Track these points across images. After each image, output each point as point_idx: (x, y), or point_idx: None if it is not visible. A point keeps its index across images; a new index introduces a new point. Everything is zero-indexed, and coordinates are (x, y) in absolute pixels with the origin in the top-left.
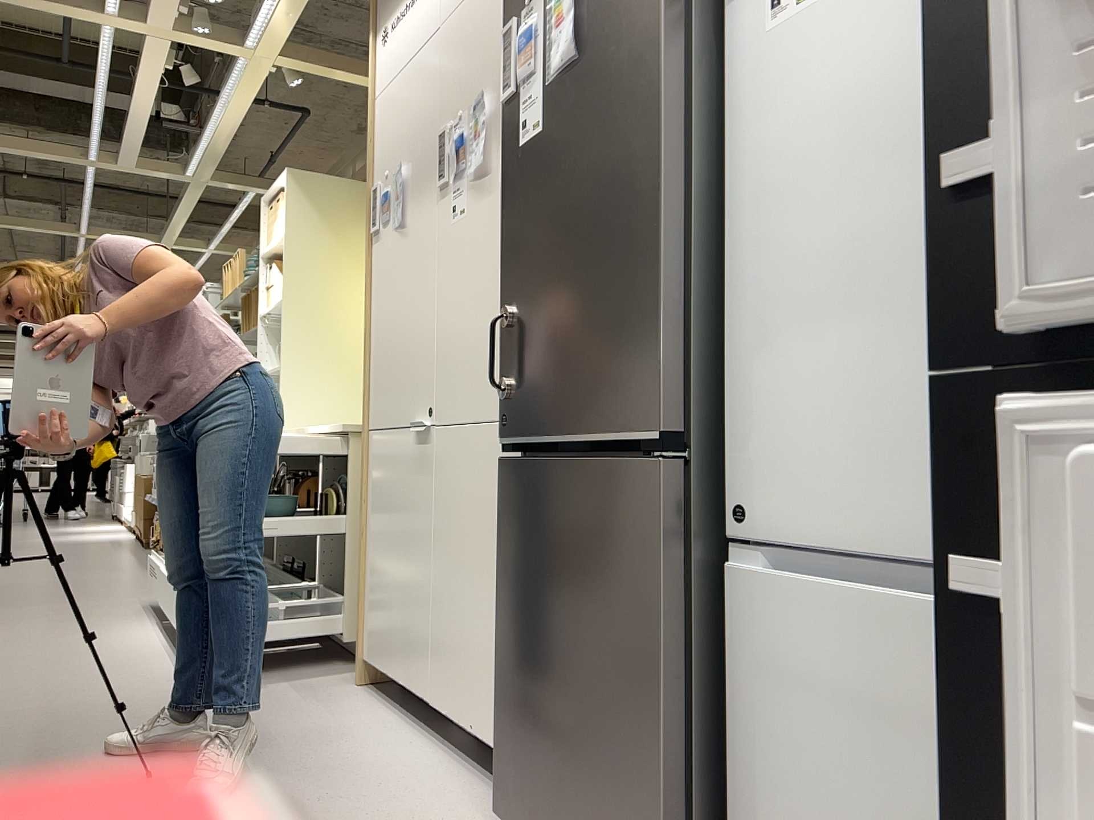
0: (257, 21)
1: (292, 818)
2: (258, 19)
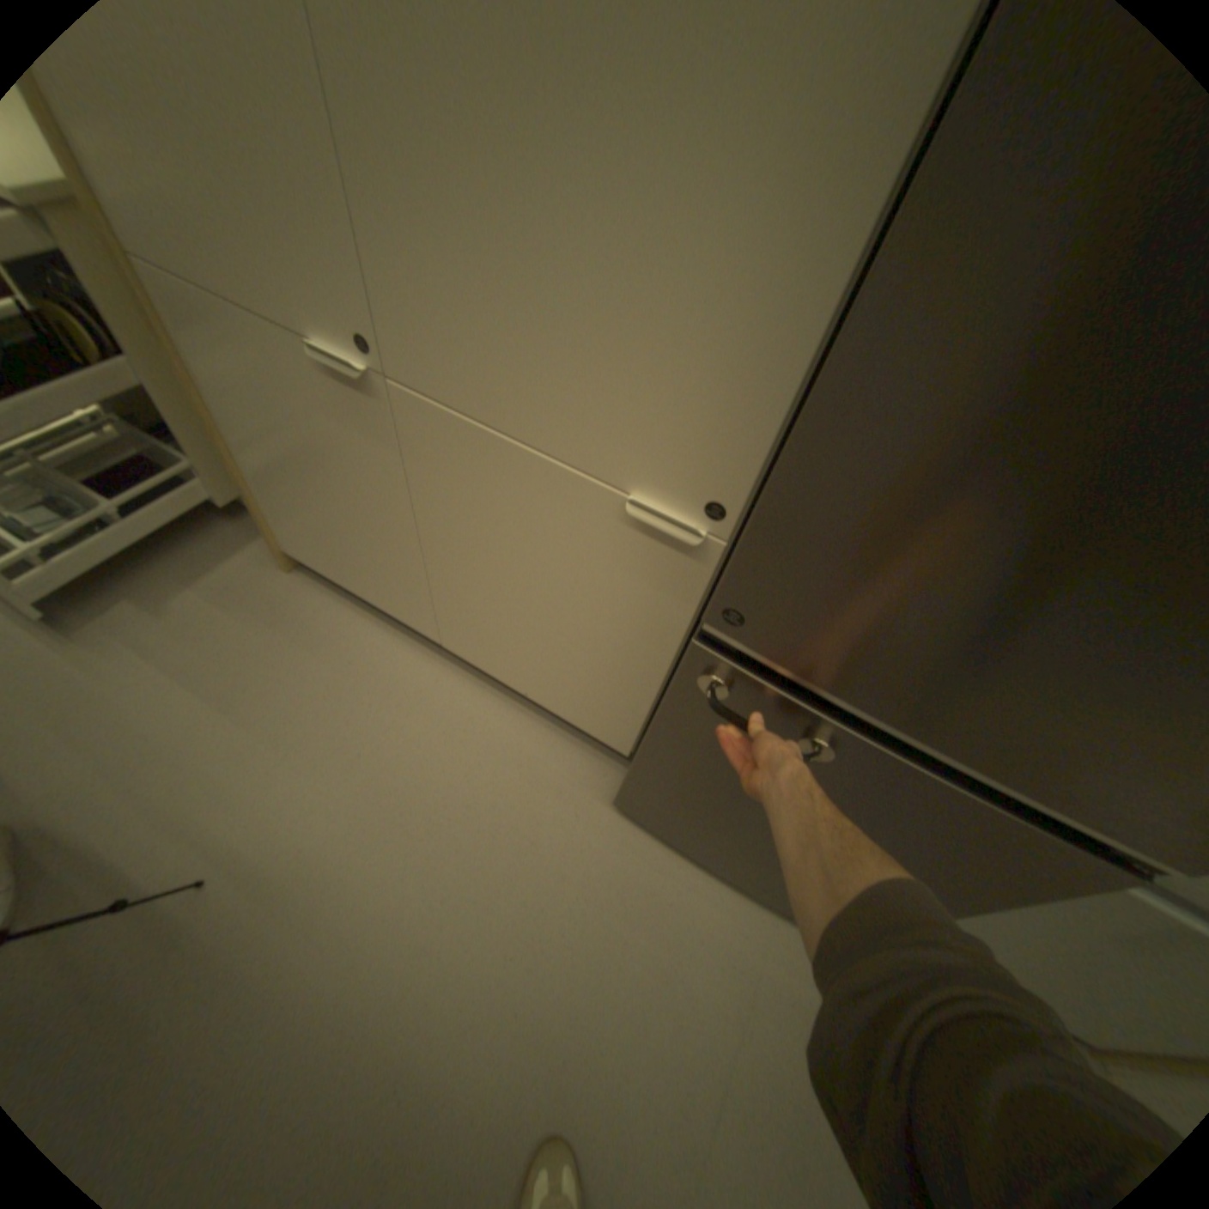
0: None
1: (423, 872)
2: None
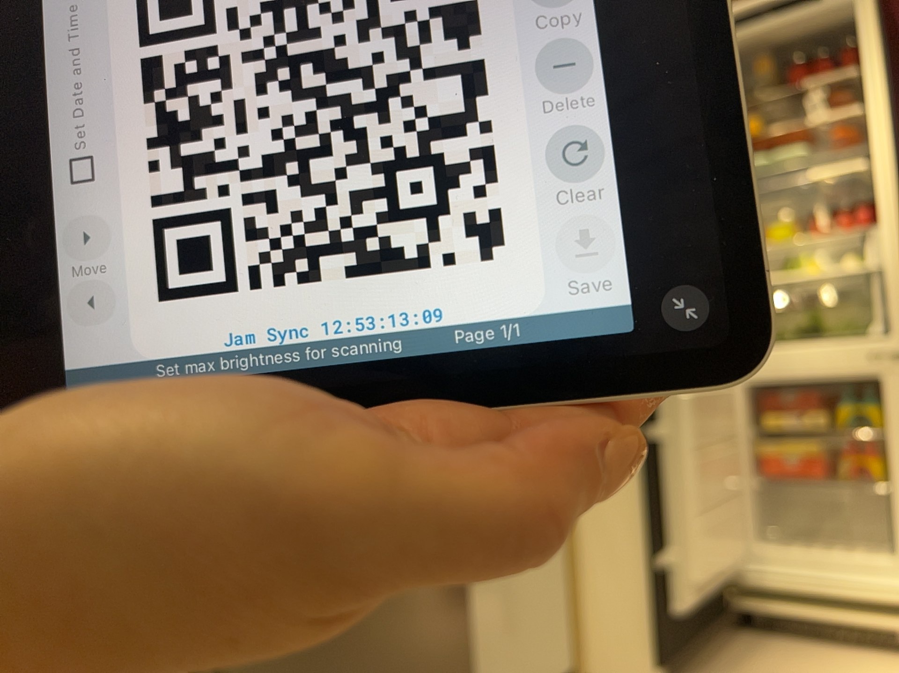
0: None
1: None
2: None
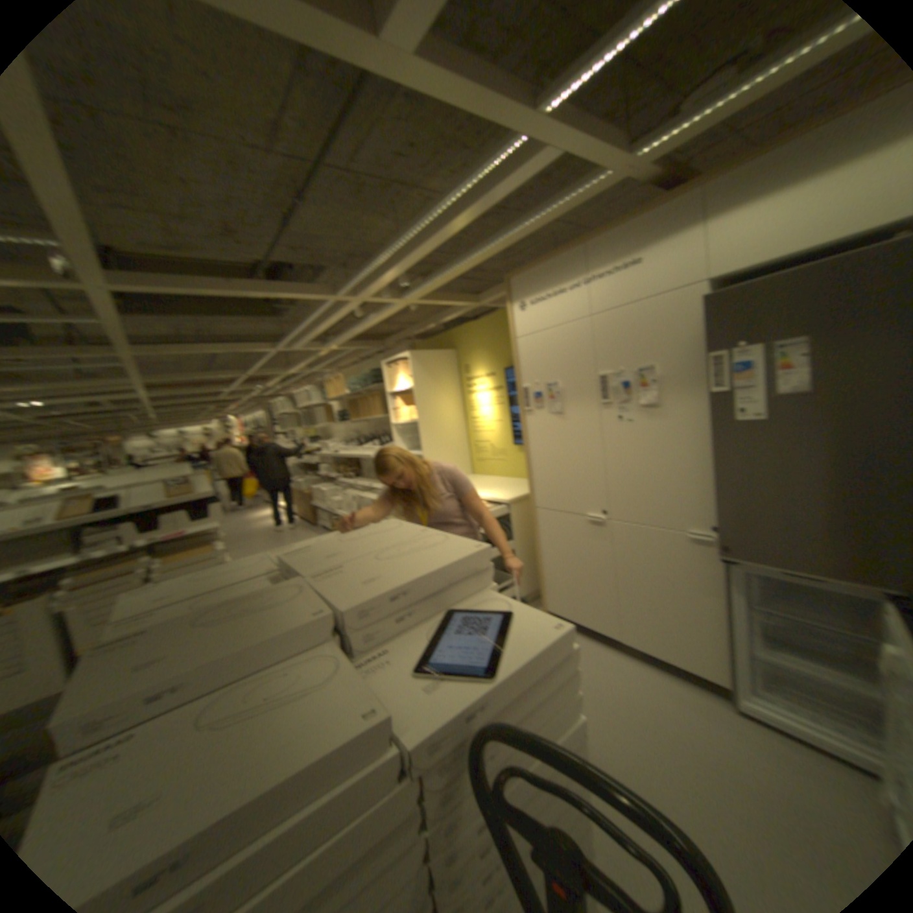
0: (419, 290)
1: (632, 729)
2: (419, 287)
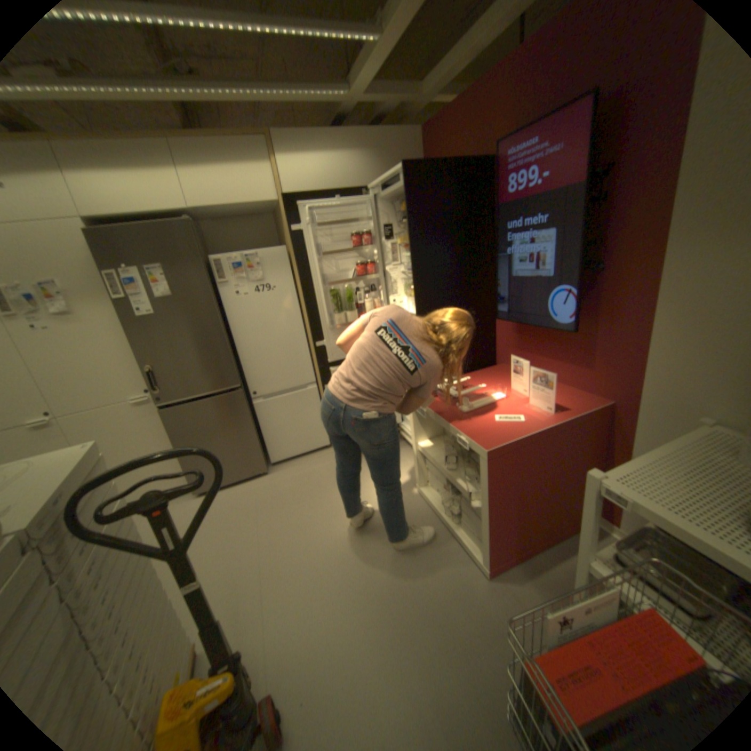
0: None
1: None
2: None
